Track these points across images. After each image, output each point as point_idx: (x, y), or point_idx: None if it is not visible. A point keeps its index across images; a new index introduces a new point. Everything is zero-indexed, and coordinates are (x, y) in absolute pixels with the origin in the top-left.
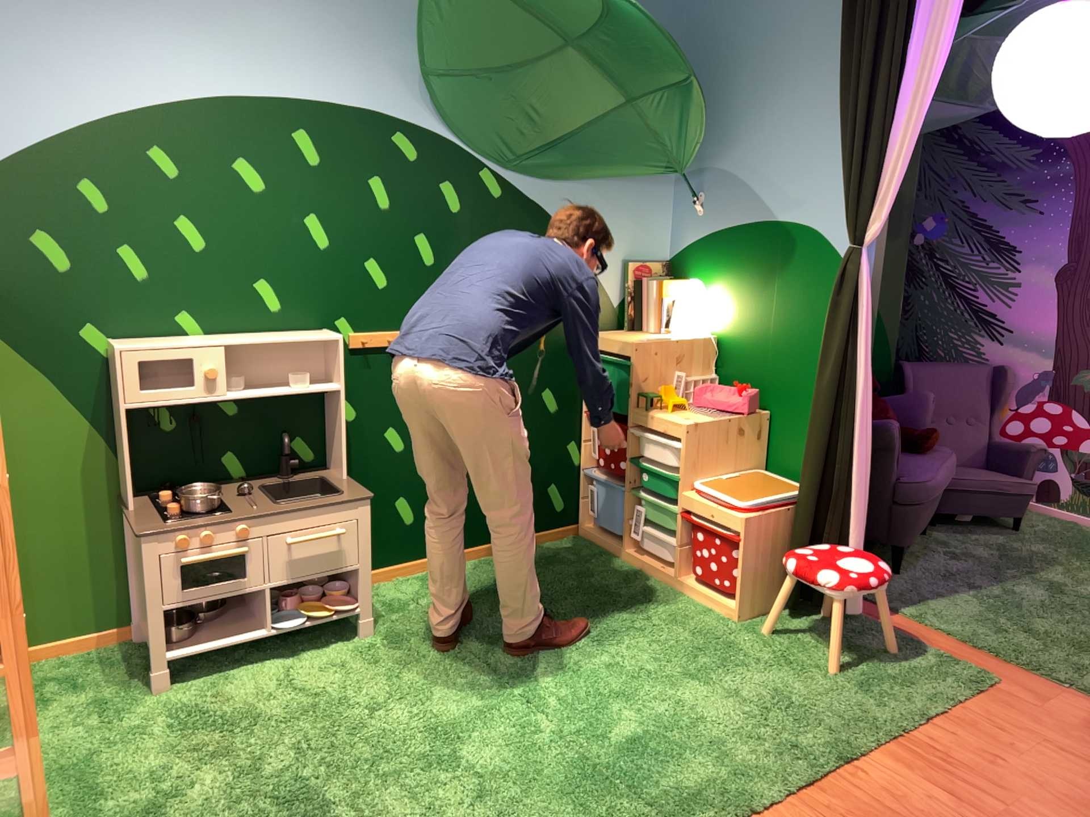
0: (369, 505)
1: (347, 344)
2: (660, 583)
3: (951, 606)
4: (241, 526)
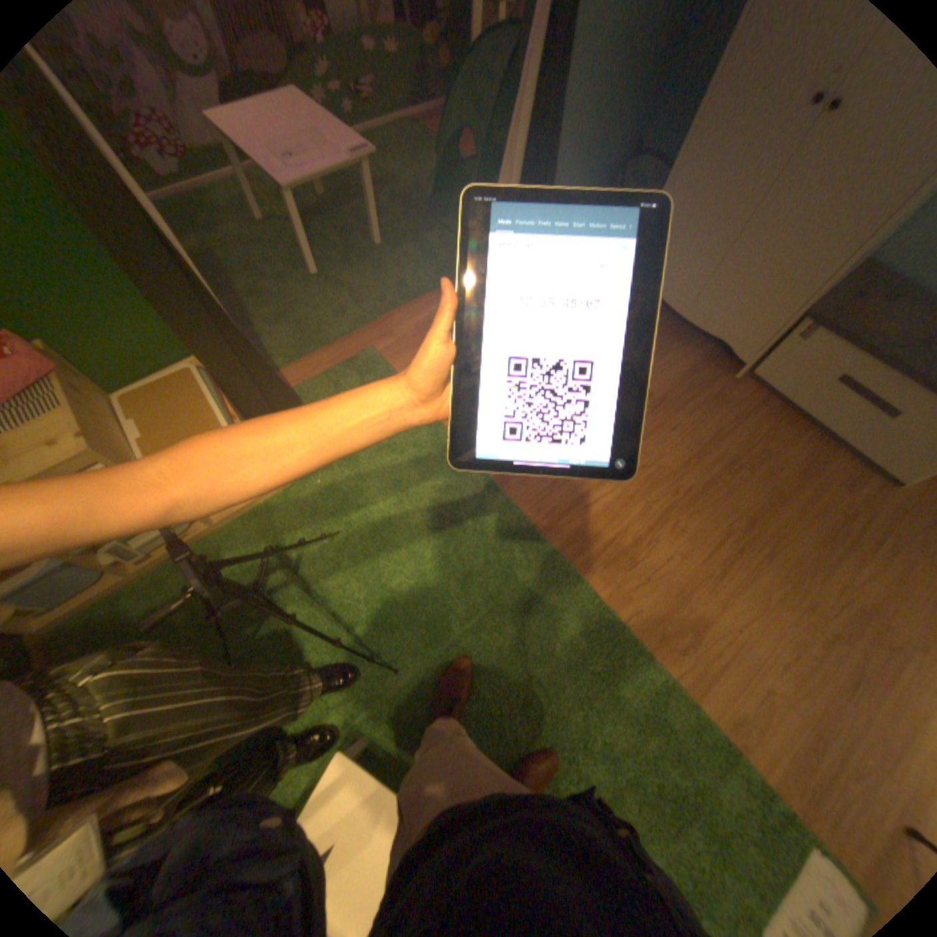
0: None
1: None
2: (201, 541)
3: (274, 335)
4: None
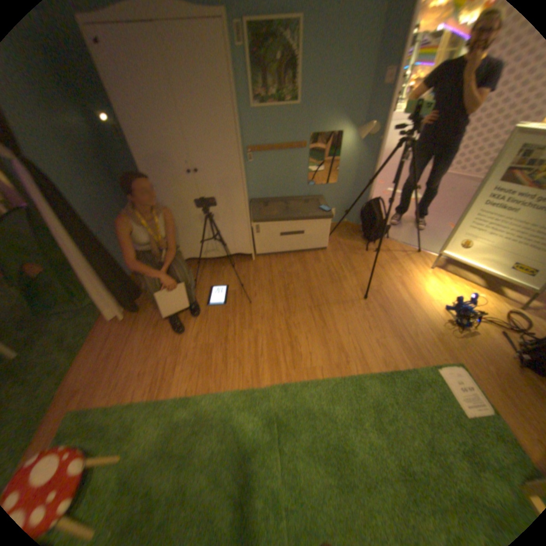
0: None
1: None
2: None
3: None
4: None
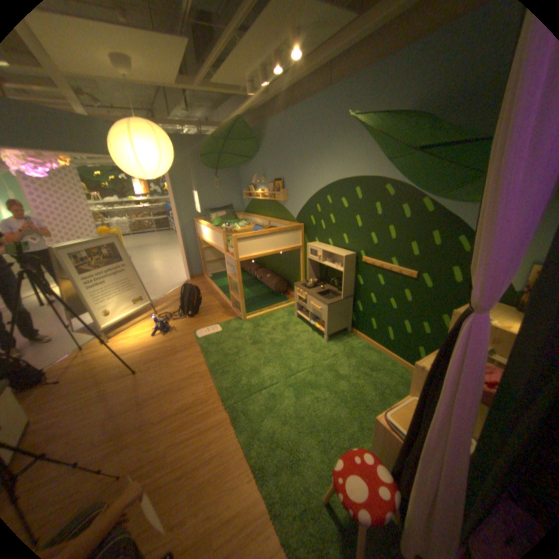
0: (327, 307)
1: (362, 260)
2: None
3: None
4: (305, 293)
